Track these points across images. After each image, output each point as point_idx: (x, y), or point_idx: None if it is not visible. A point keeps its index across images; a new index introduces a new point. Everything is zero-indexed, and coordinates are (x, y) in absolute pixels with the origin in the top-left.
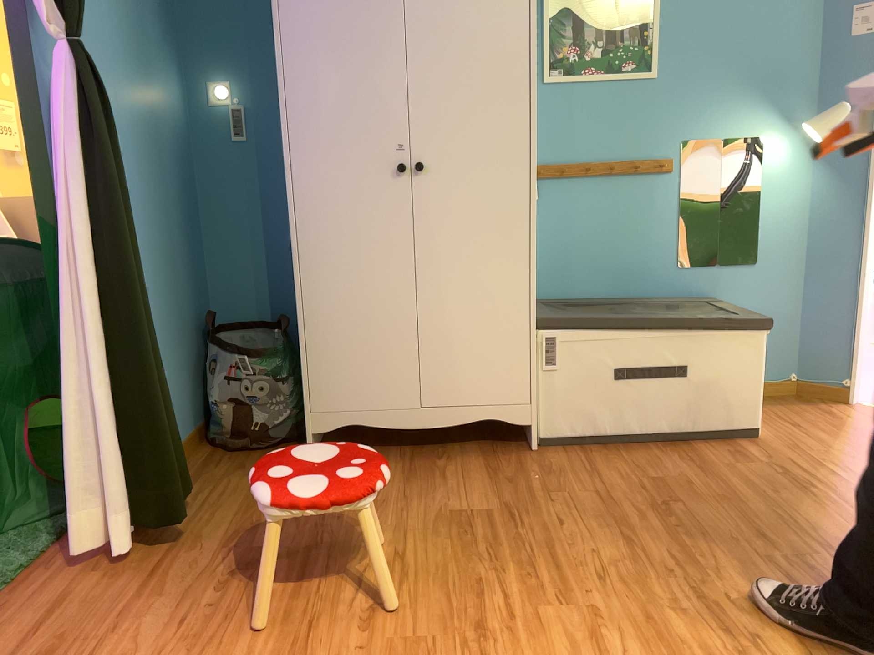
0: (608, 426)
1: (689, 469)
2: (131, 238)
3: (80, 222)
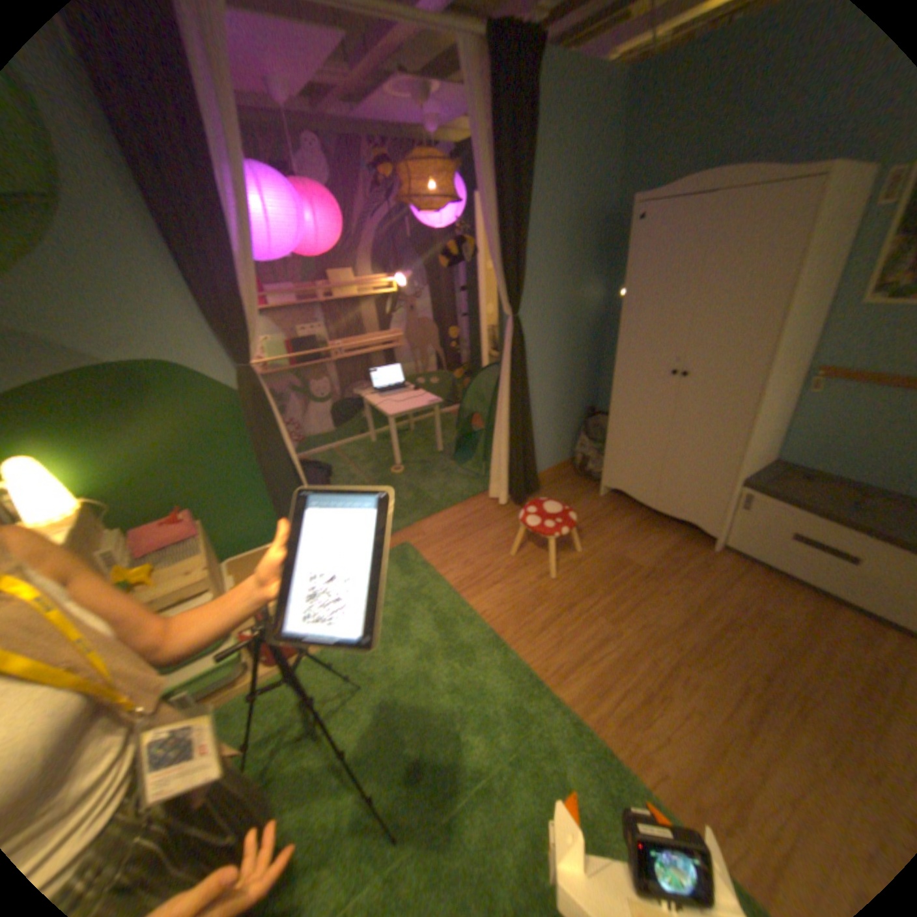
0: (782, 566)
1: (809, 624)
2: (528, 393)
3: (506, 388)
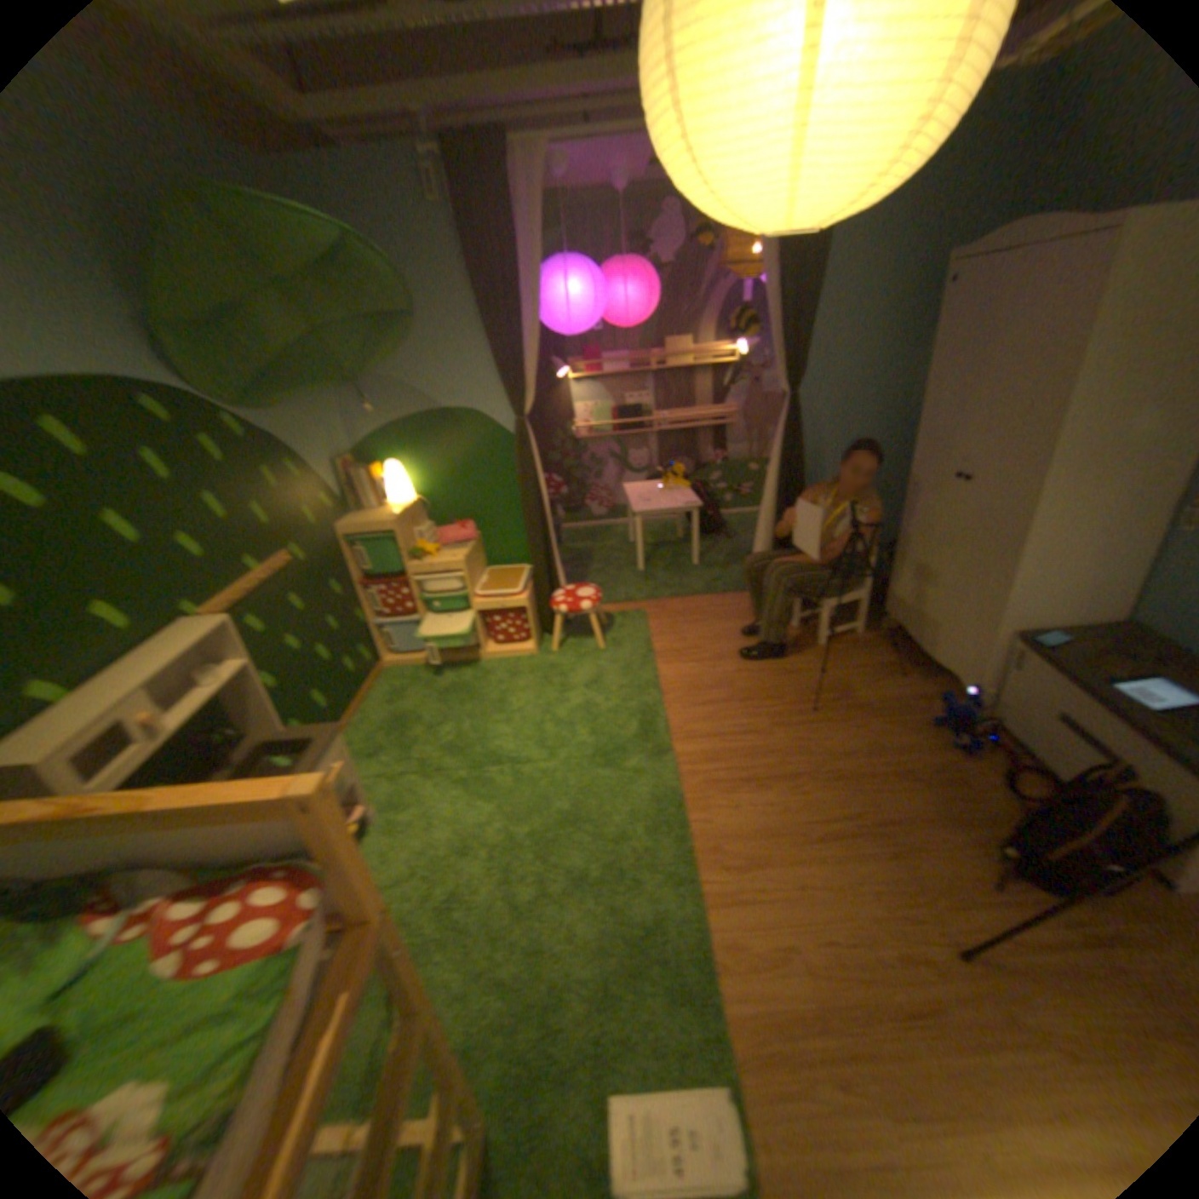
0: (1037, 754)
1: (1011, 814)
2: (799, 484)
3: (774, 474)
